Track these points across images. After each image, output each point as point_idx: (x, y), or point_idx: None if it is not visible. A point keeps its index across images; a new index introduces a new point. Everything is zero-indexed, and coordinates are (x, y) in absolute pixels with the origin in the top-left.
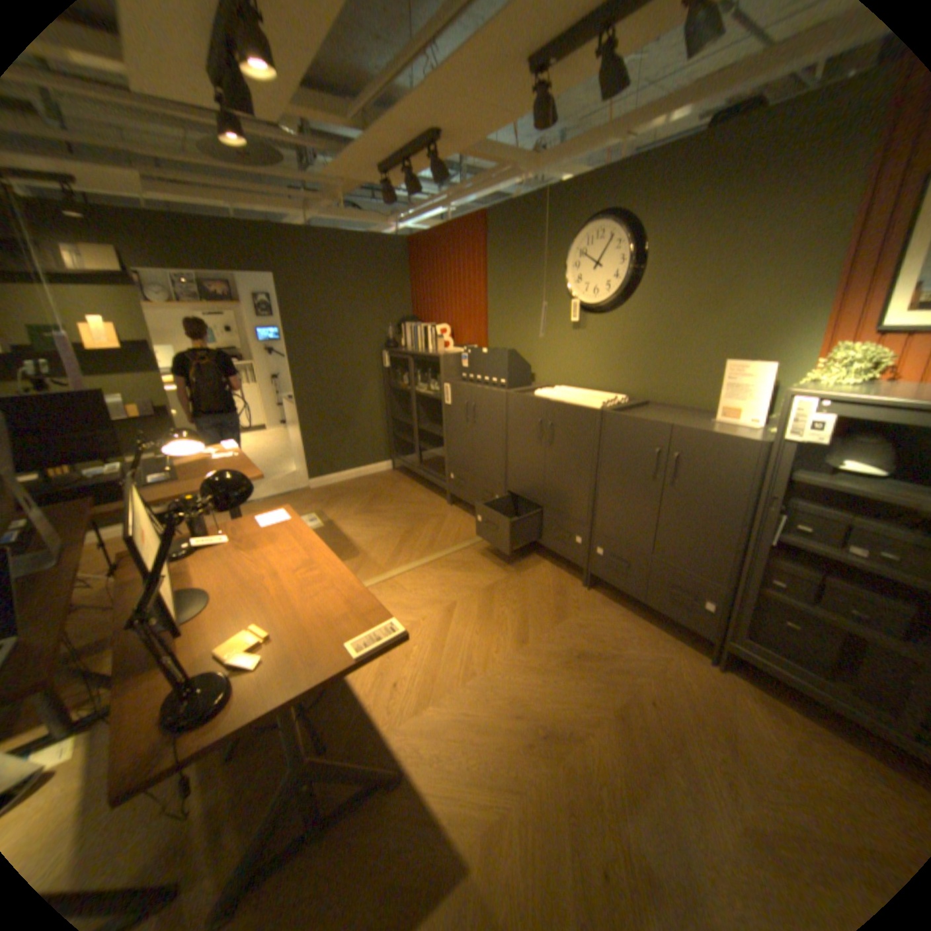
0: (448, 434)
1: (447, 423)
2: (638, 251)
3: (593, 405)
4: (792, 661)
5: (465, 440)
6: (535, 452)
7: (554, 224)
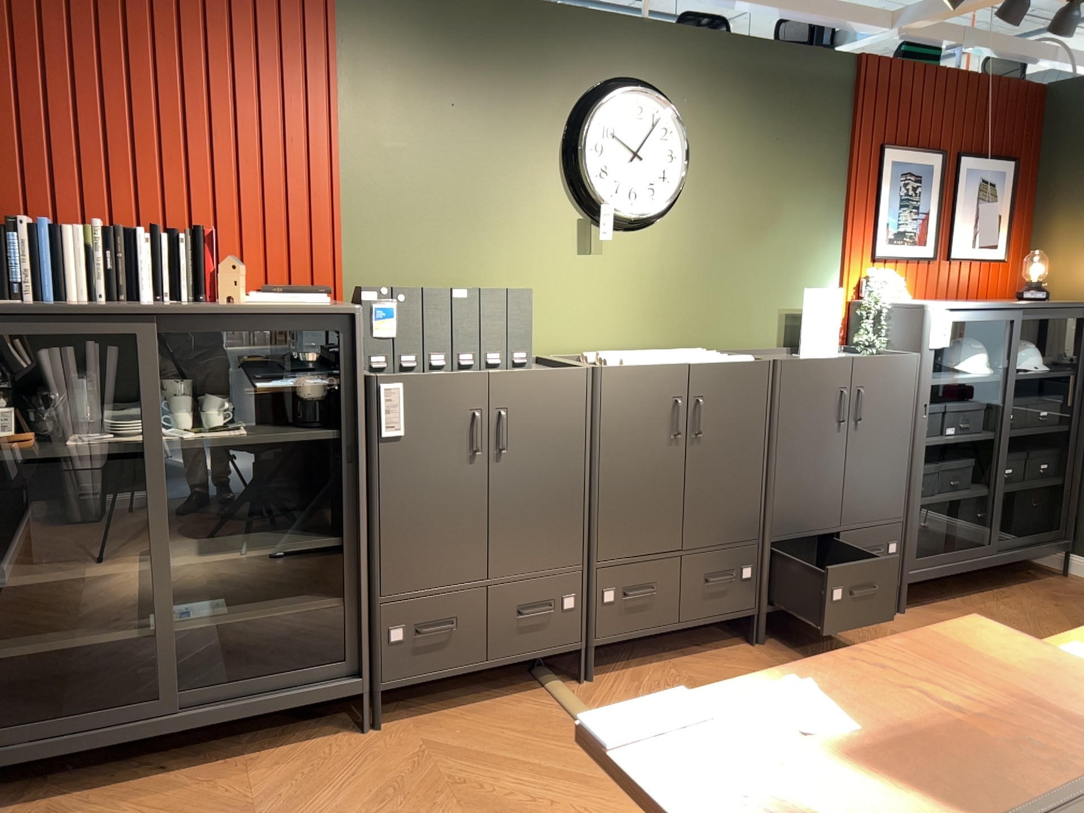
0: (378, 521)
1: (378, 491)
2: (688, 151)
3: (742, 358)
4: (923, 559)
5: (455, 512)
6: (665, 463)
7: (533, 68)
